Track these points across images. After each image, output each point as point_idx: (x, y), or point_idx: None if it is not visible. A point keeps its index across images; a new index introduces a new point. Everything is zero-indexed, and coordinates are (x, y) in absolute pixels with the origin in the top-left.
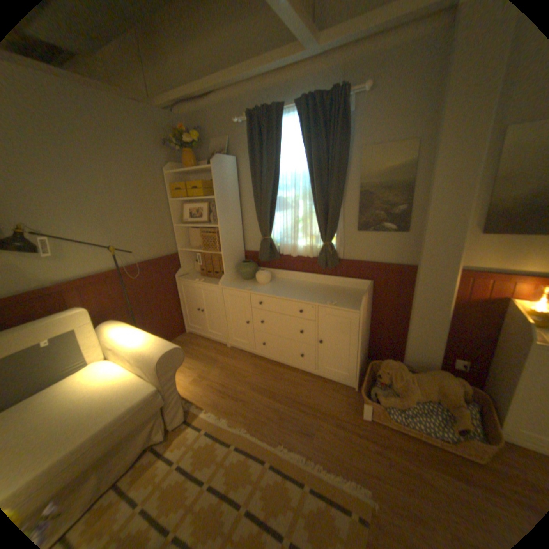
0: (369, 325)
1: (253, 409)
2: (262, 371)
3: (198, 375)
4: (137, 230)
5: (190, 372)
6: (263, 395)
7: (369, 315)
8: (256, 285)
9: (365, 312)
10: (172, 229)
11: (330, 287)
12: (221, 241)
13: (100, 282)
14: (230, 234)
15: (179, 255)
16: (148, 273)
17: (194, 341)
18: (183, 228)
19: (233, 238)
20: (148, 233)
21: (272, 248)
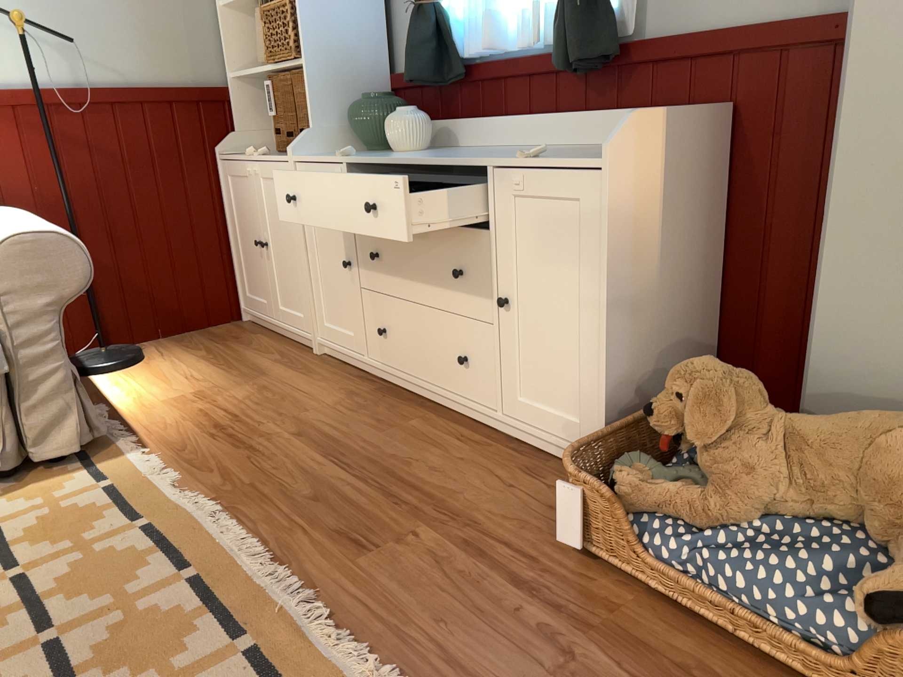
0: (707, 278)
1: (267, 467)
2: (360, 406)
3: (198, 391)
4: (114, 2)
5: (187, 383)
6: (316, 447)
7: (709, 238)
8: (380, 154)
9: (651, 186)
10: (217, 21)
11: (589, 147)
12: (300, 23)
13: (4, 116)
14: (334, 9)
15: (232, 96)
16: (137, 124)
17: (246, 337)
18: (247, 21)
19: (348, 25)
20: (143, 17)
21: (445, 44)
